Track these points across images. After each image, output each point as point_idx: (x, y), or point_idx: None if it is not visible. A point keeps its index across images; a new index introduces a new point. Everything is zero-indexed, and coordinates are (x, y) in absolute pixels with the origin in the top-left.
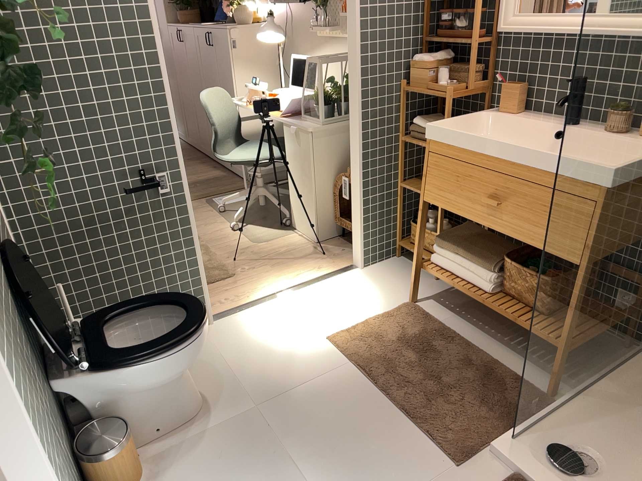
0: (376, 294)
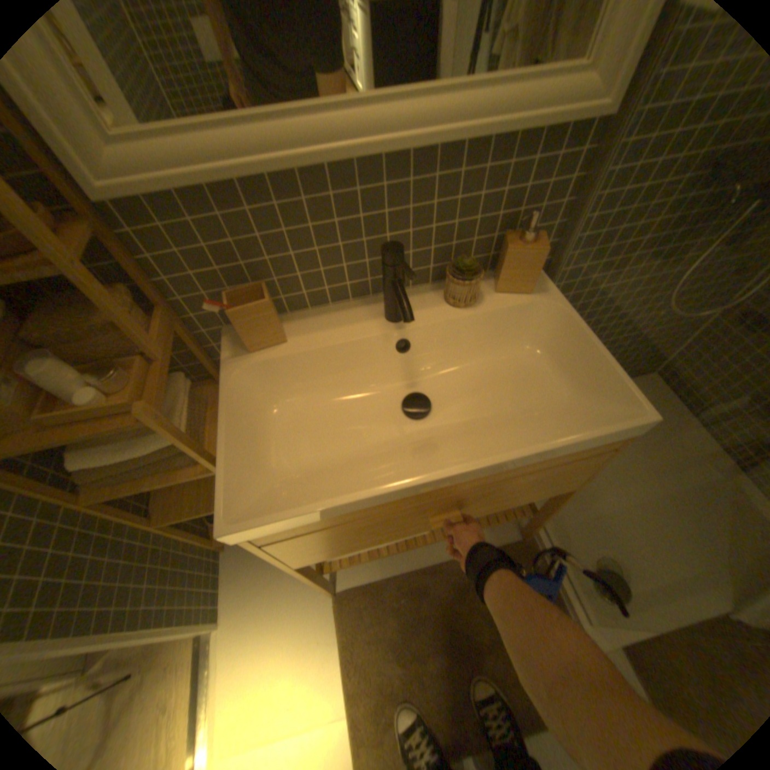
0: (286, 637)
